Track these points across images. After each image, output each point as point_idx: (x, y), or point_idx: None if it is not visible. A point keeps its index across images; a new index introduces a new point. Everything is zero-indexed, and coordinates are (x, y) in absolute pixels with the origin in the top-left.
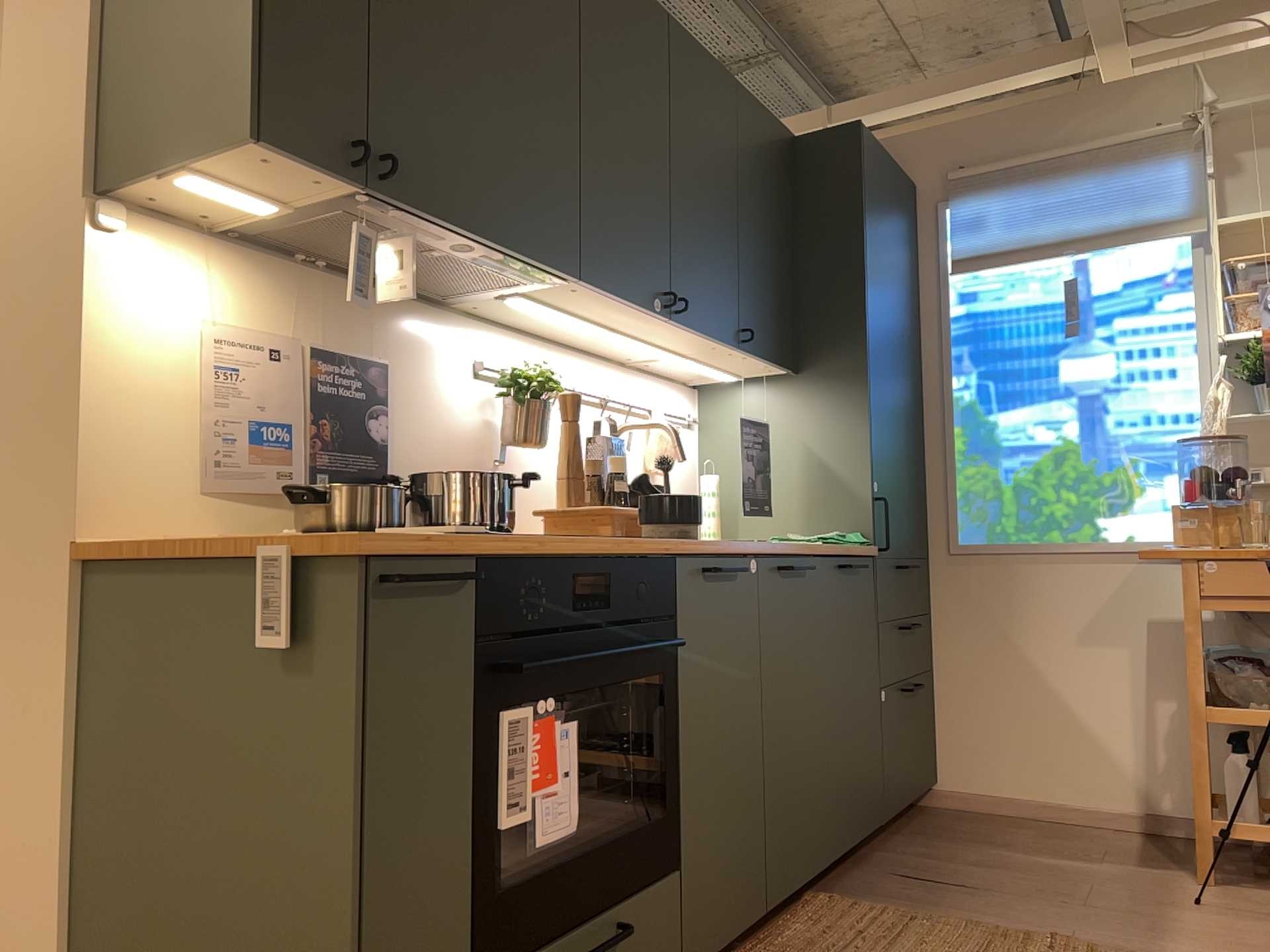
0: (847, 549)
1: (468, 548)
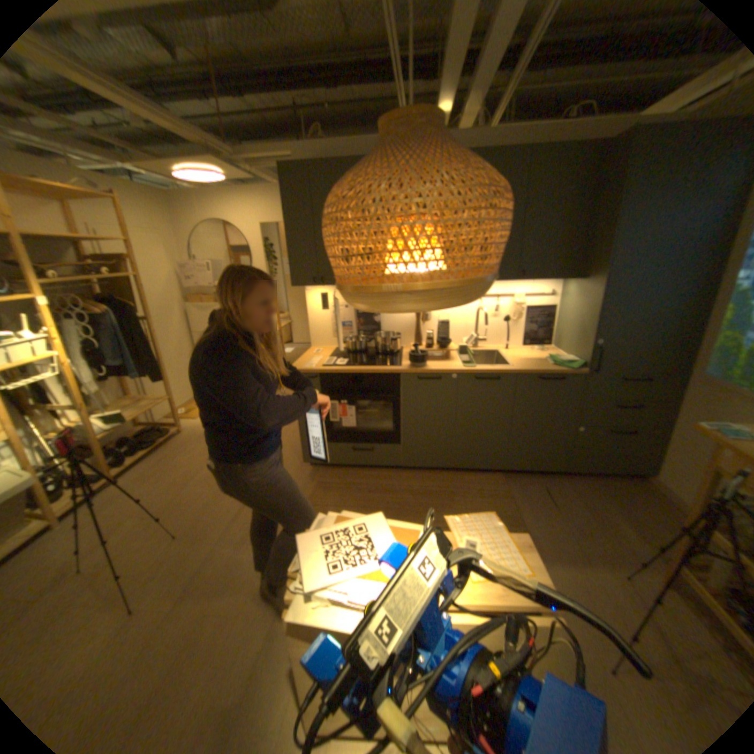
0: (553, 371)
1: (318, 372)
